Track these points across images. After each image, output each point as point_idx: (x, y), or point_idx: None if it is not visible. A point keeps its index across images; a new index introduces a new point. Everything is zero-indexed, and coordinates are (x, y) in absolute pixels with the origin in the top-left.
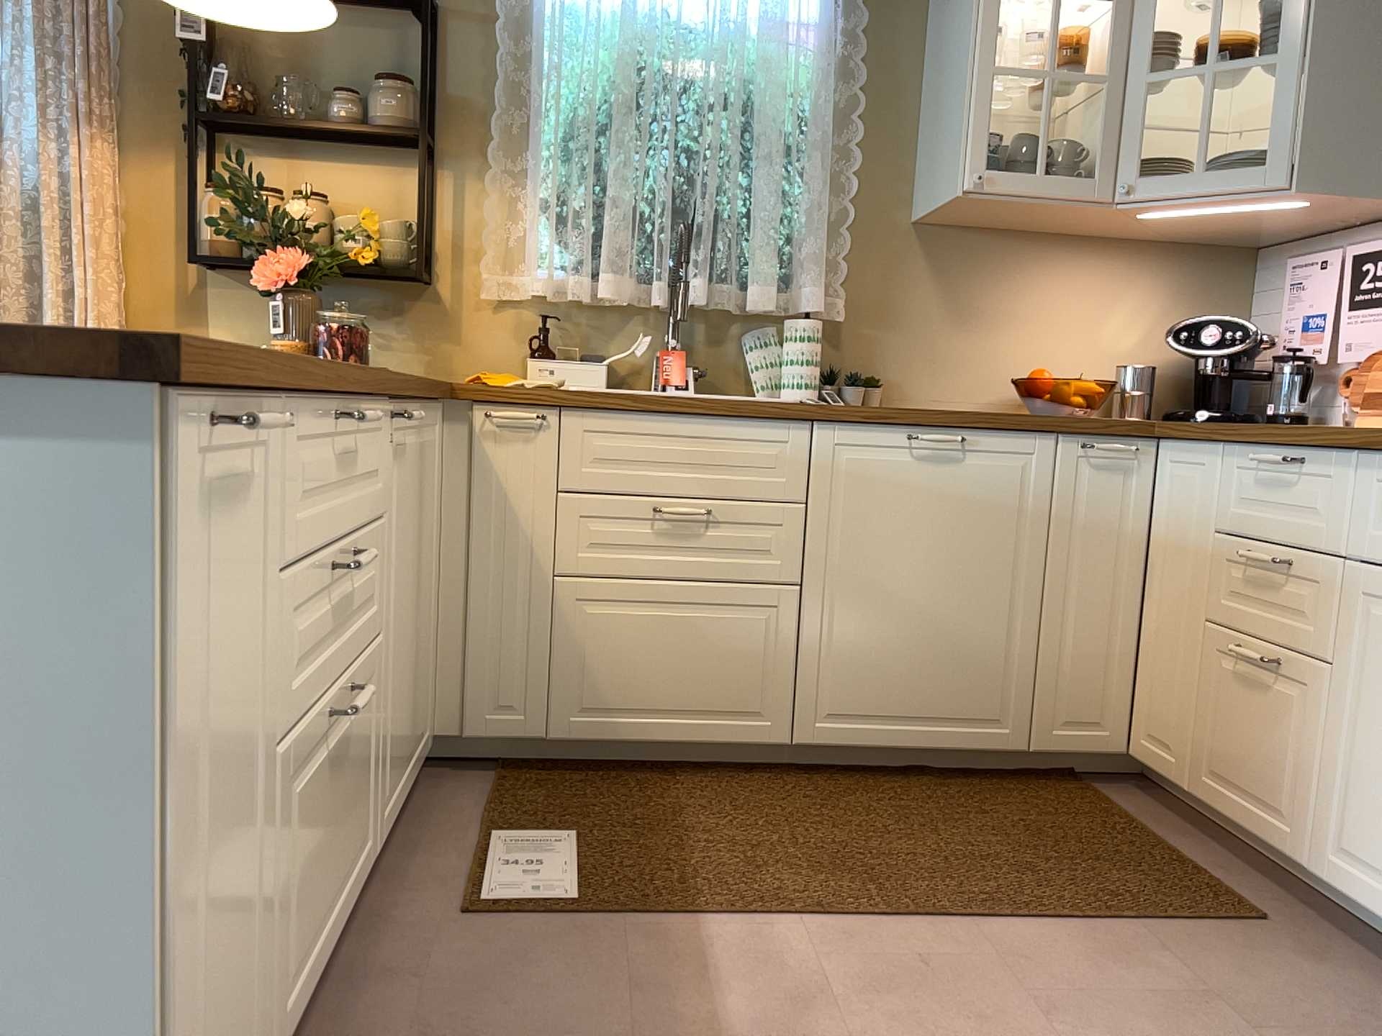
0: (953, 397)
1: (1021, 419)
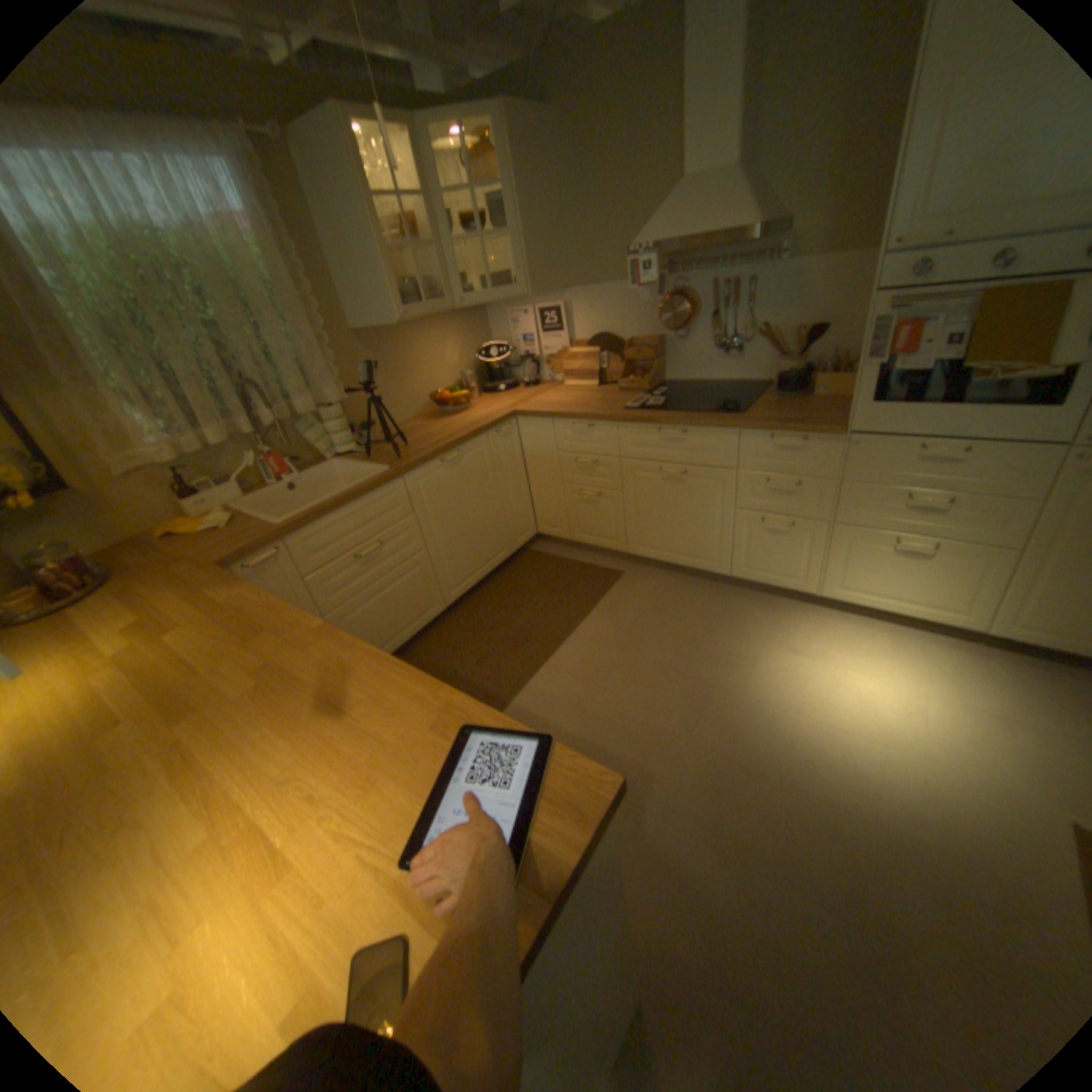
0: (402, 415)
1: (474, 434)
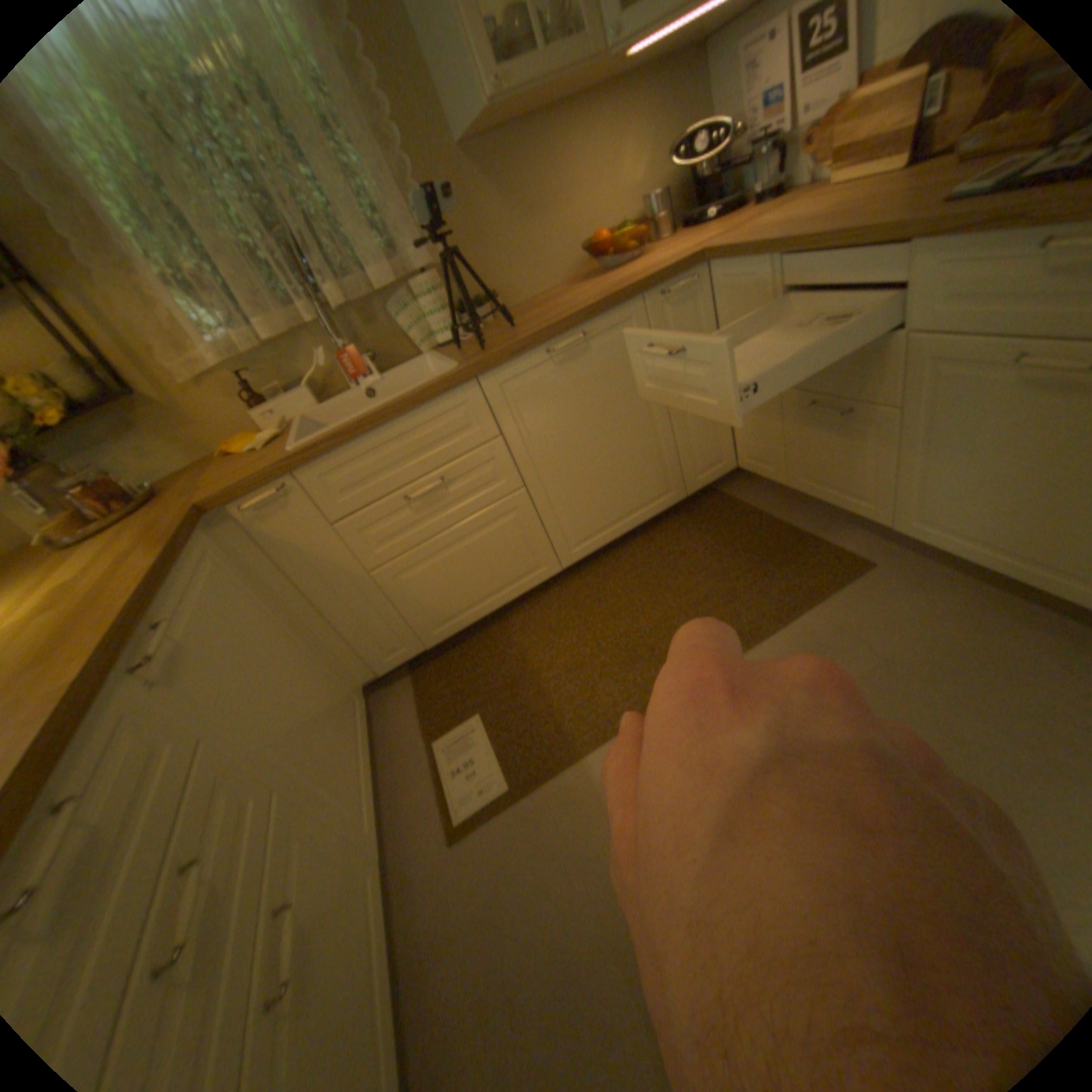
0: (545, 277)
1: (614, 296)
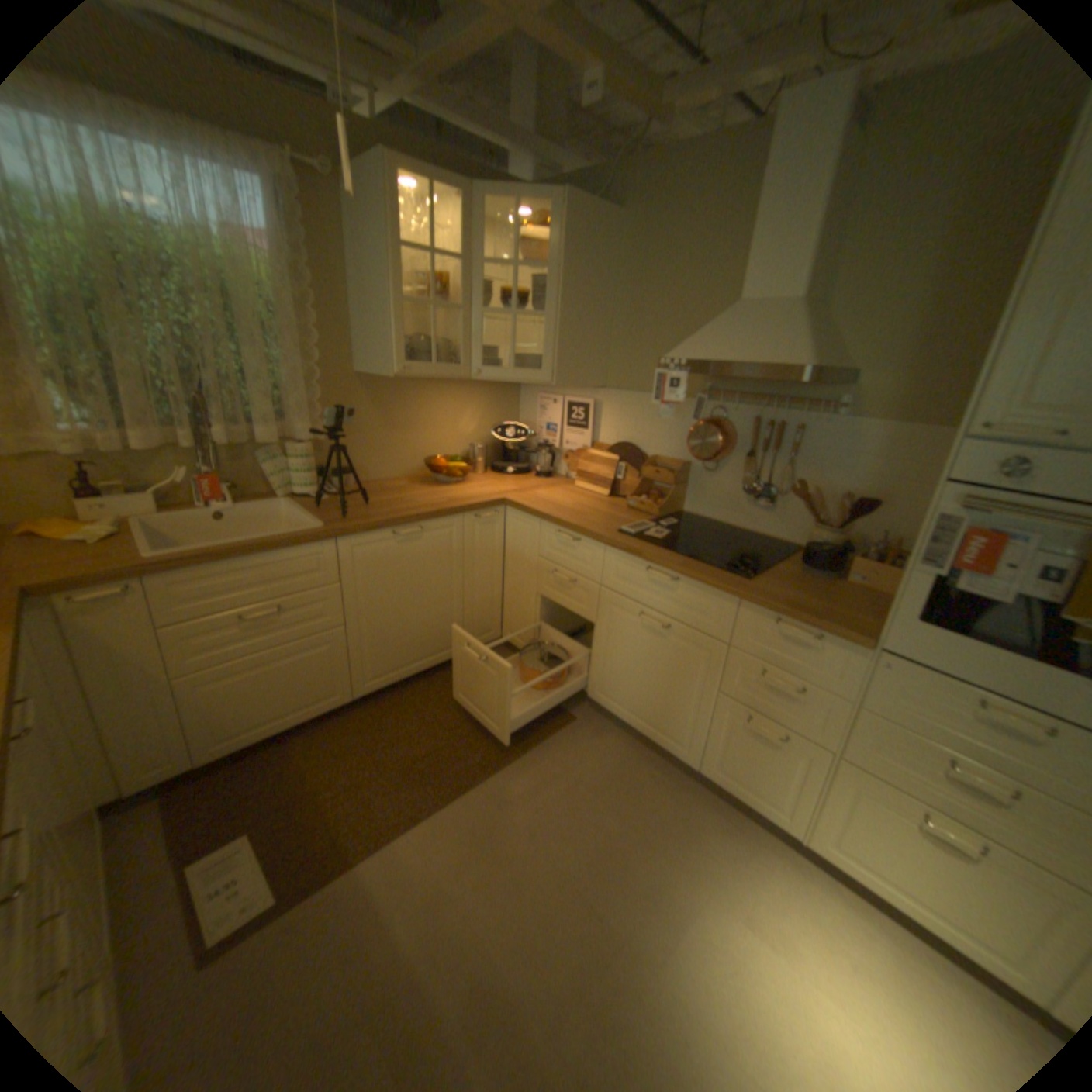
0: (391, 471)
1: (446, 512)
